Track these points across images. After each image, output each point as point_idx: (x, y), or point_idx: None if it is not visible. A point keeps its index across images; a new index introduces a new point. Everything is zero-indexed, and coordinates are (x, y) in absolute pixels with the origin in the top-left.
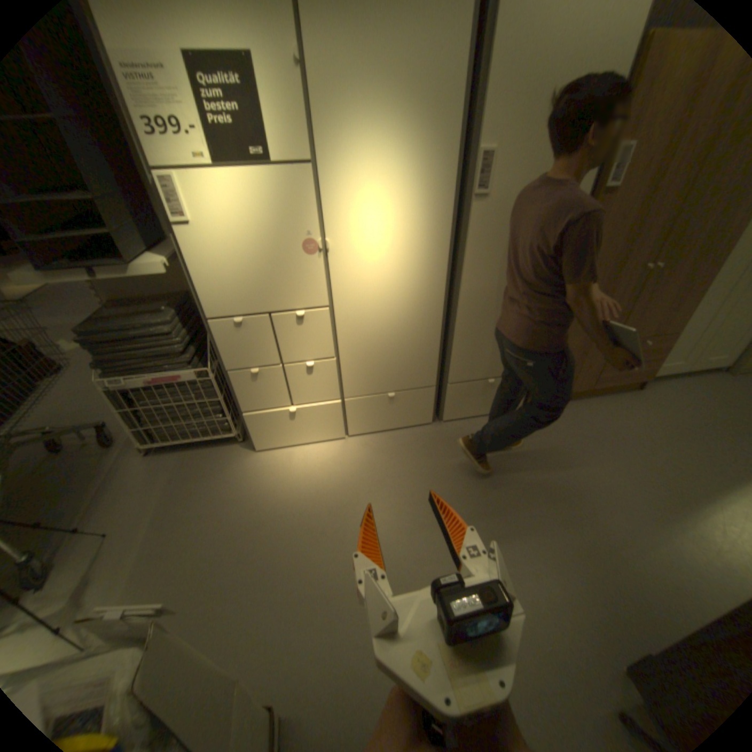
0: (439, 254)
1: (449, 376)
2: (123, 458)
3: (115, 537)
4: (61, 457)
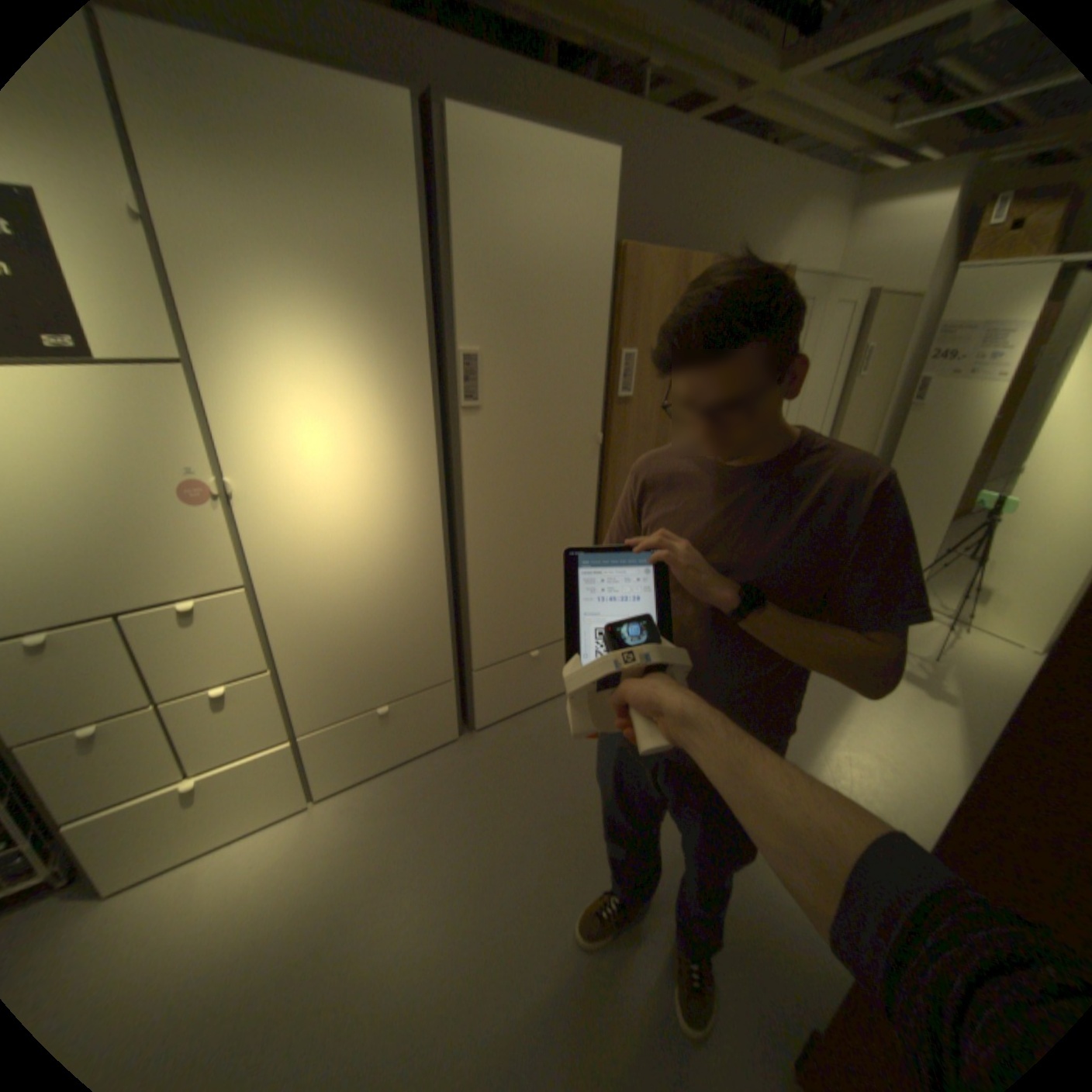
0: (425, 487)
1: (473, 659)
2: None
3: None
4: None
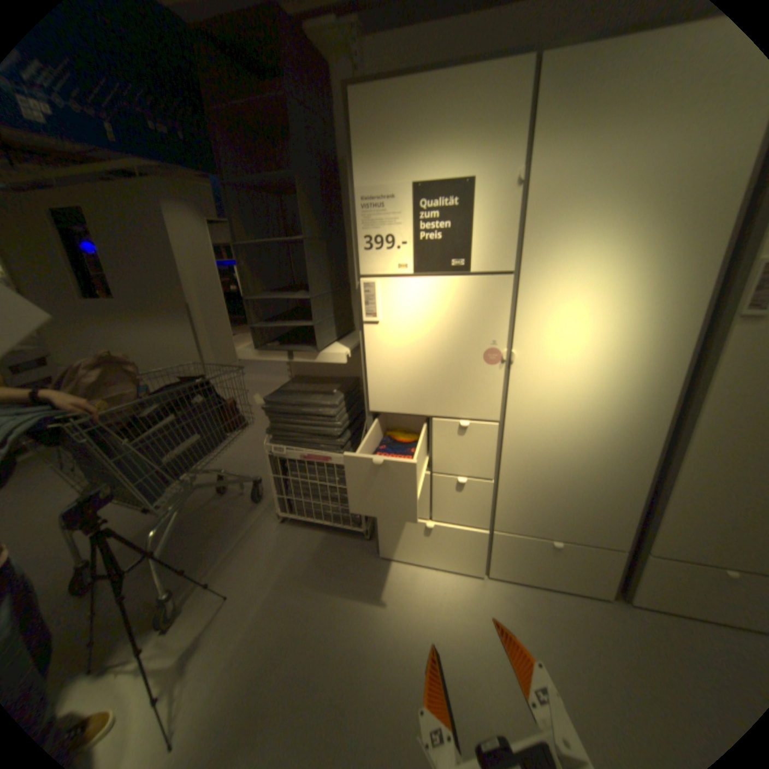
0: (667, 382)
1: (656, 545)
2: (264, 518)
3: (233, 604)
4: (223, 500)
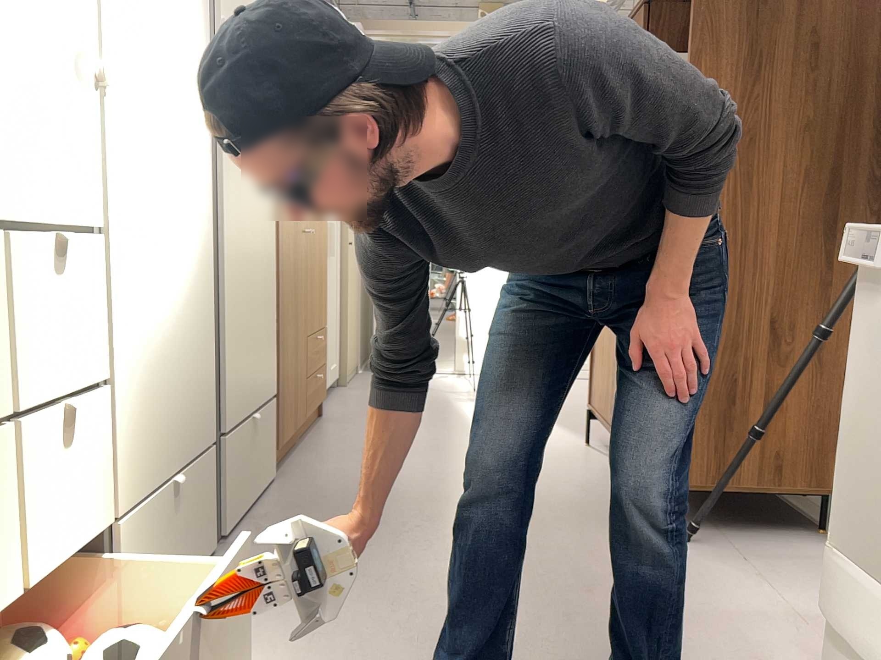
0: (202, 156)
1: (221, 416)
2: None
3: None
4: None
